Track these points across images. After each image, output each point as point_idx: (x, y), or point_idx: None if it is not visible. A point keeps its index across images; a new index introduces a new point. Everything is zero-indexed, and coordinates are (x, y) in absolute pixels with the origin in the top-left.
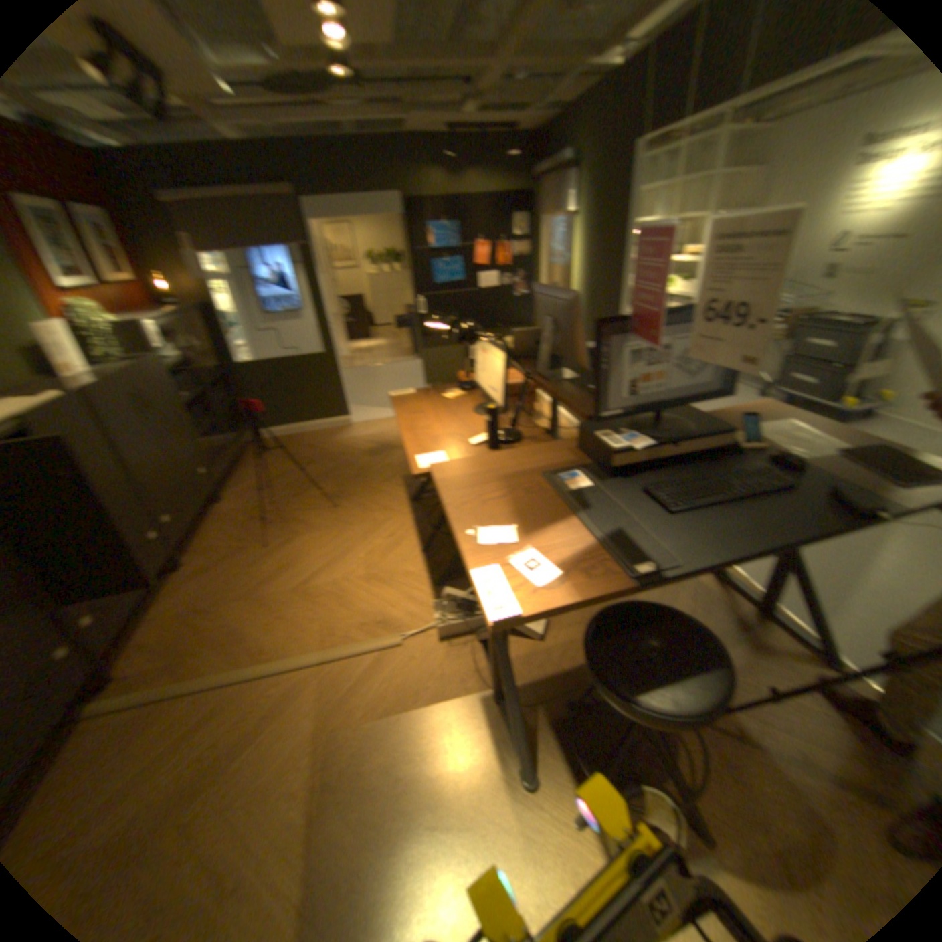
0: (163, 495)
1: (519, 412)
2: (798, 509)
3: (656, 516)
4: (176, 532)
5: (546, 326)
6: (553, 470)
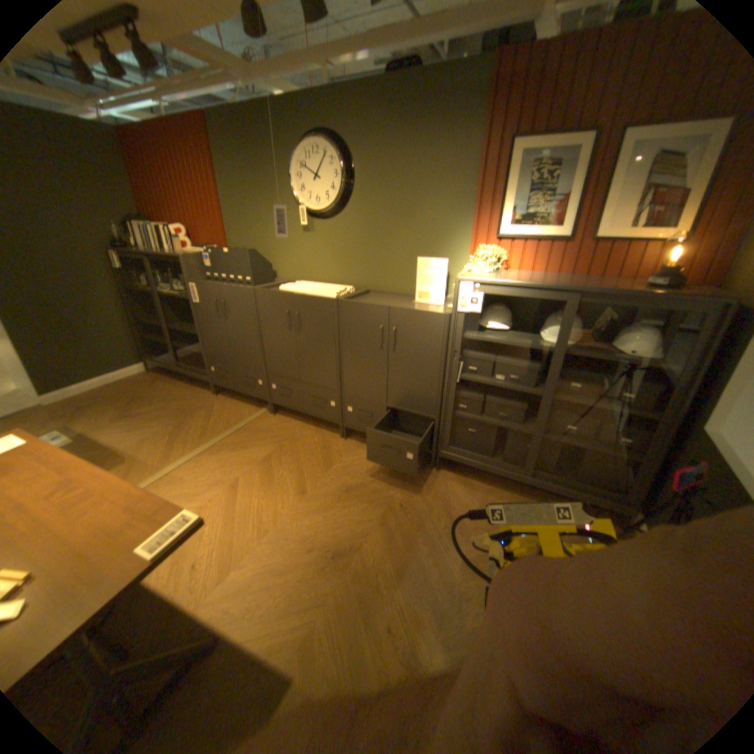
0: (368, 403)
1: None
2: None
3: None
4: (362, 428)
5: None
6: None
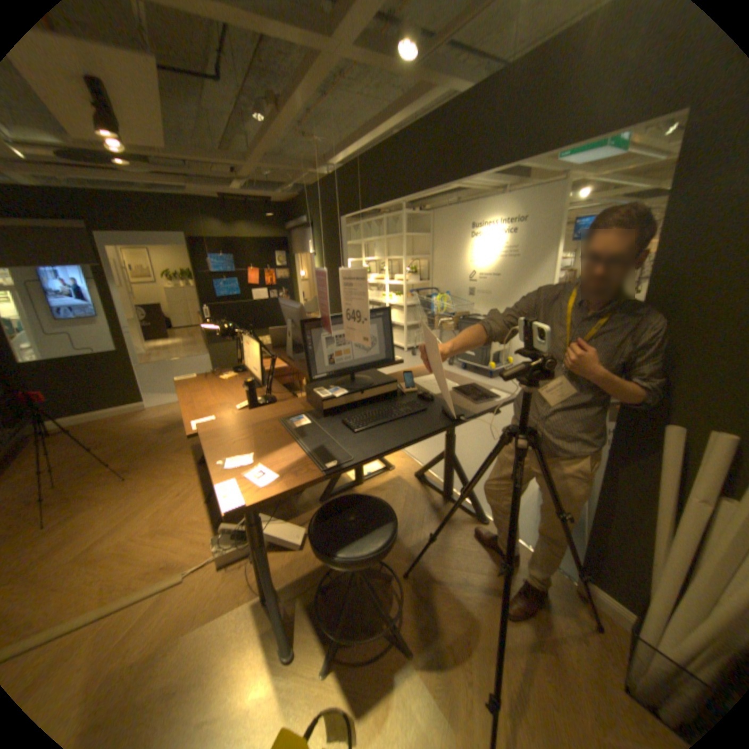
0: None
1: (272, 383)
2: (424, 421)
3: (346, 435)
4: None
5: (289, 325)
6: (288, 417)
